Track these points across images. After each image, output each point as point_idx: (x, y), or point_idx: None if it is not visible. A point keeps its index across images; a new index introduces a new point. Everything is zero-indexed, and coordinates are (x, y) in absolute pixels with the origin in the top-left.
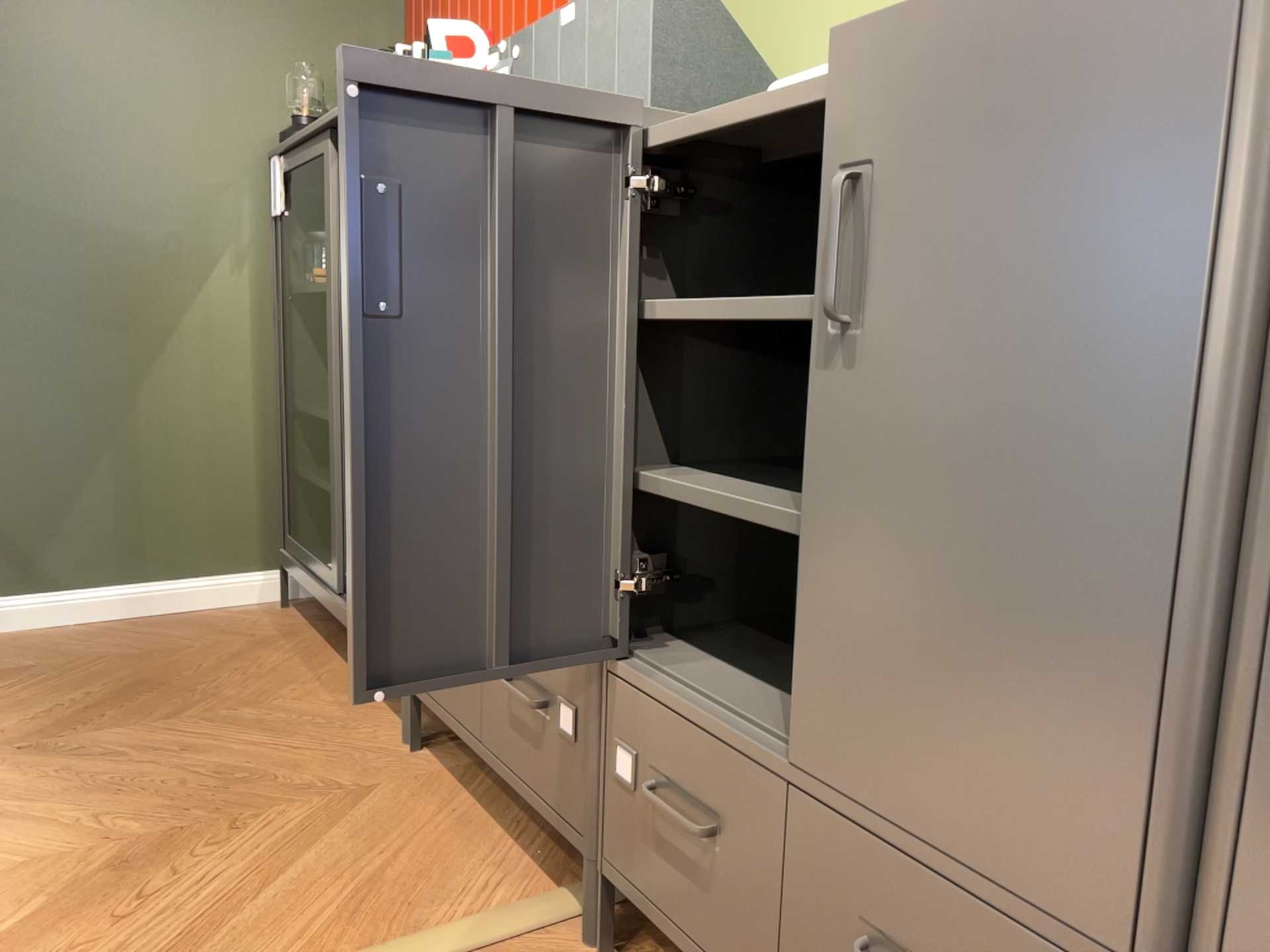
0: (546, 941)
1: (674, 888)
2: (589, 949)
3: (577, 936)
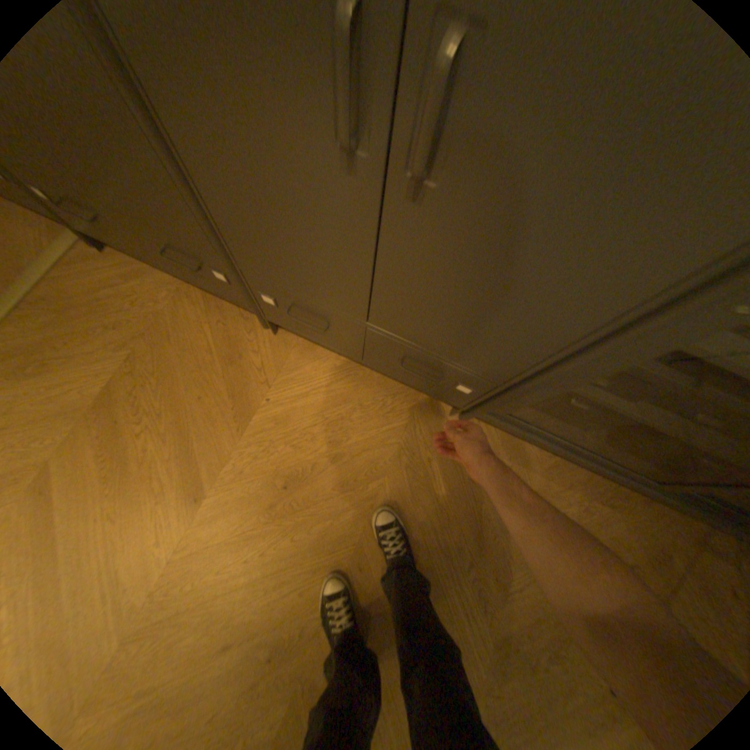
0: (77, 253)
1: (100, 235)
2: (94, 250)
3: (87, 246)
